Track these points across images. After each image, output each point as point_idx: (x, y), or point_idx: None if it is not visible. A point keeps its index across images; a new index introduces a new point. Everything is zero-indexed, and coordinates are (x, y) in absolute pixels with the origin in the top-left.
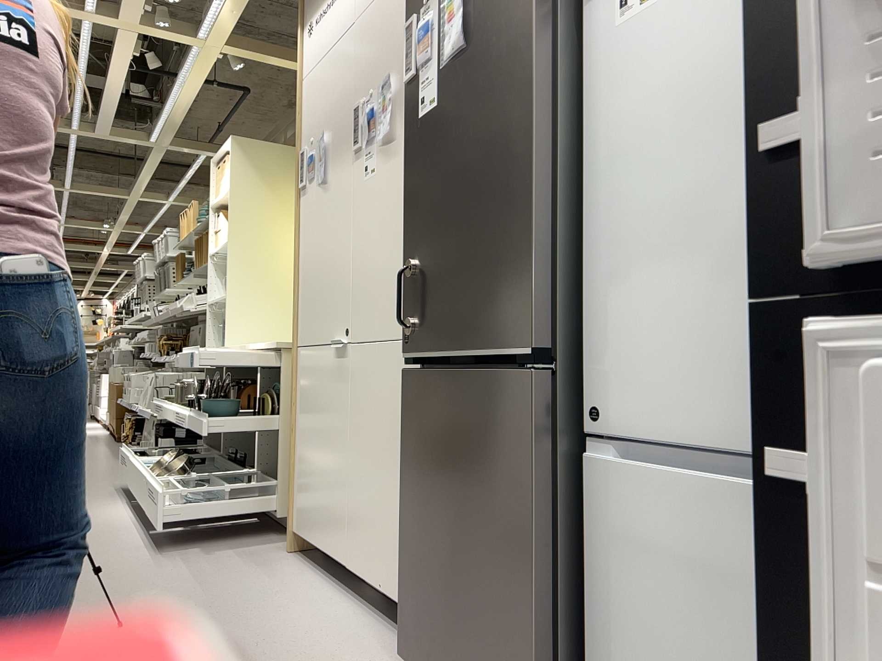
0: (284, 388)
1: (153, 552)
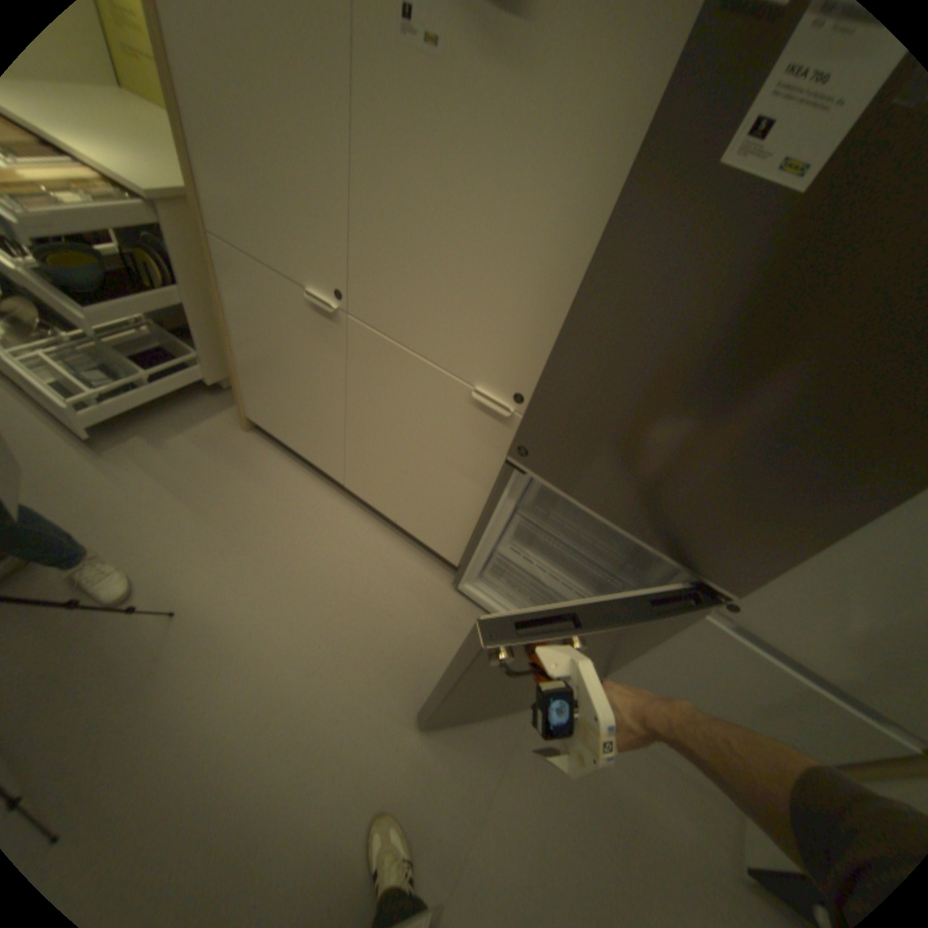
0: (176, 254)
1: (86, 453)
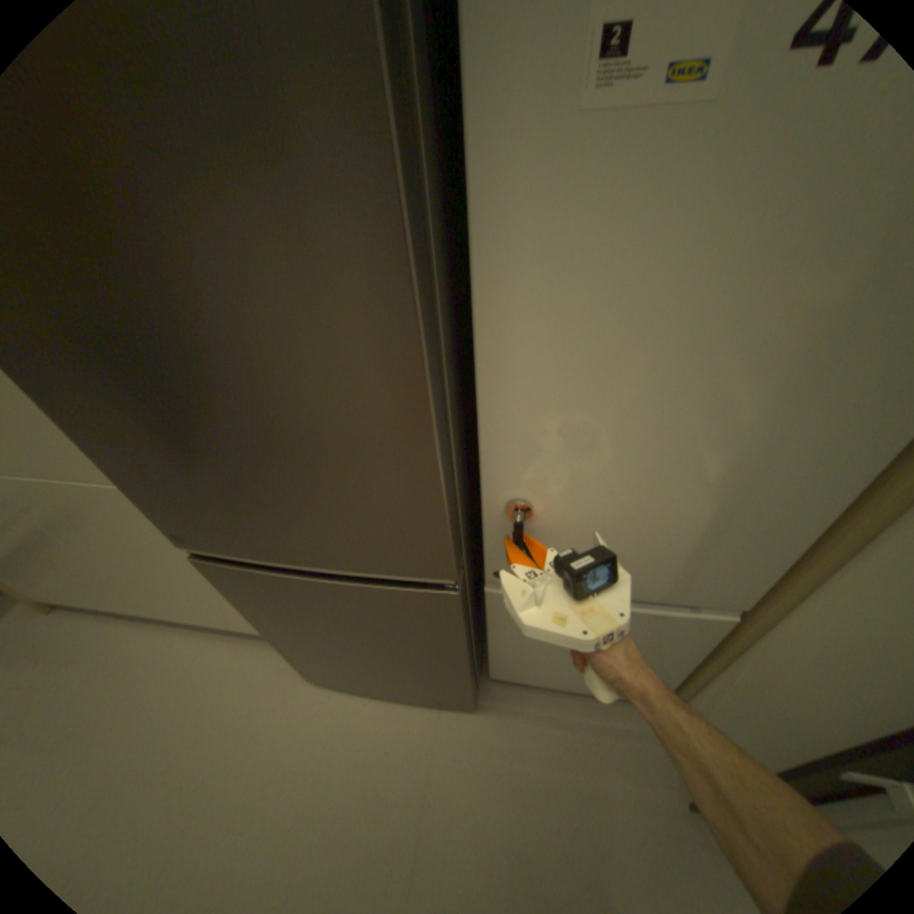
0: None
1: None
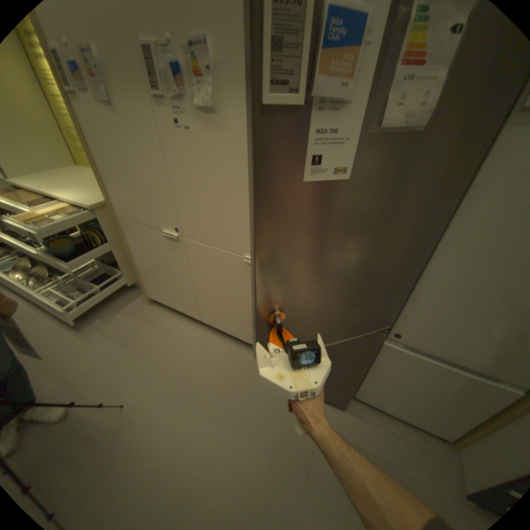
0: (106, 229)
1: (74, 332)
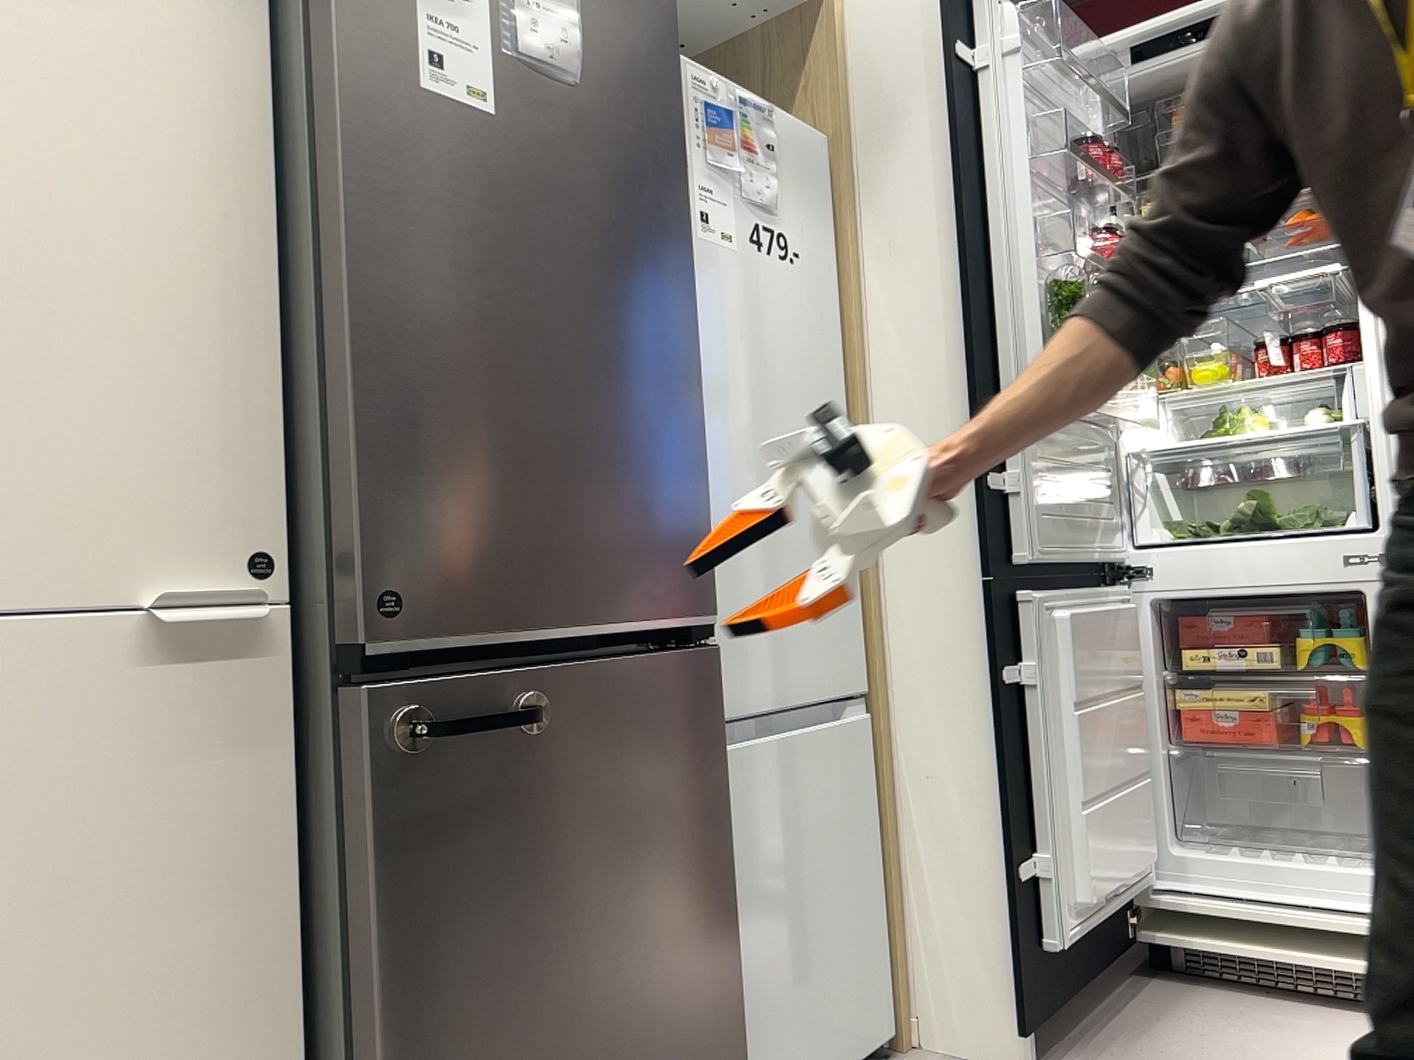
0: None
1: None
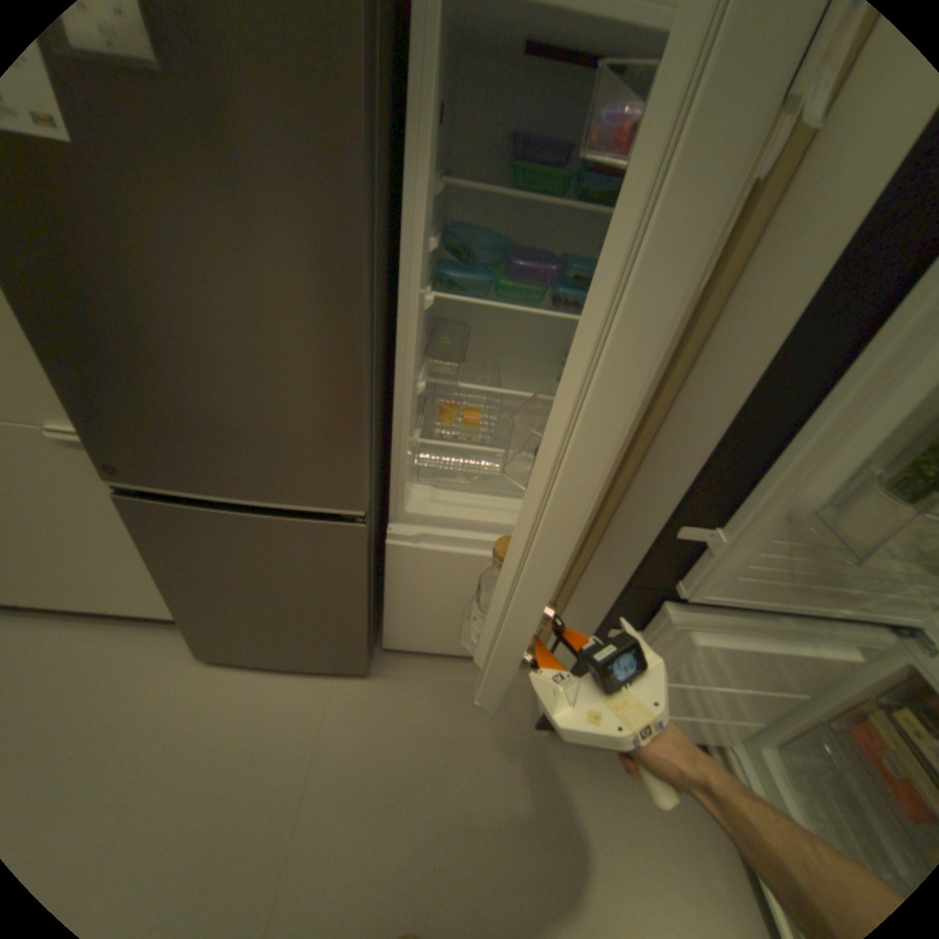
0: None
1: None
